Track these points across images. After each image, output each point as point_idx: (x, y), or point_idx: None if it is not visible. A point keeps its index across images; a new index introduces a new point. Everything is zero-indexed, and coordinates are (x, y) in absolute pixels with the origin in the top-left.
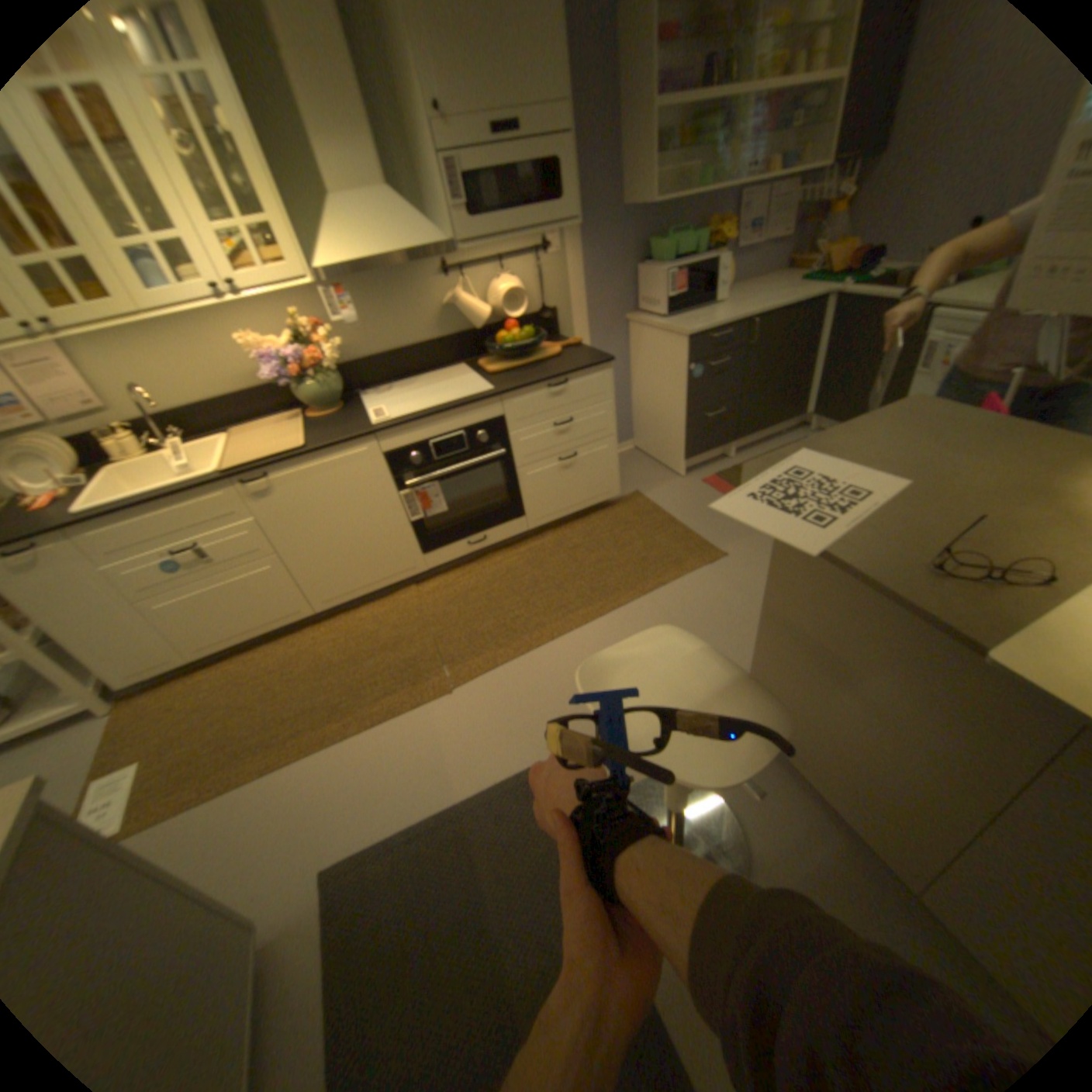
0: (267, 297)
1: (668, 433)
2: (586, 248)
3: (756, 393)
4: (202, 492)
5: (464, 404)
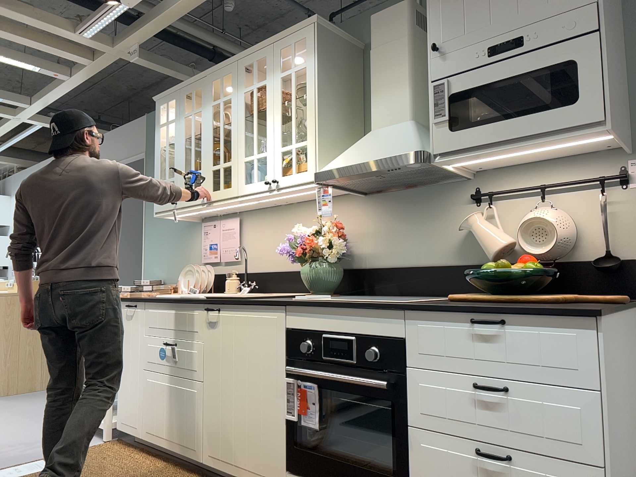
0: (335, 208)
1: None
2: None
3: None
4: (191, 307)
5: (361, 305)
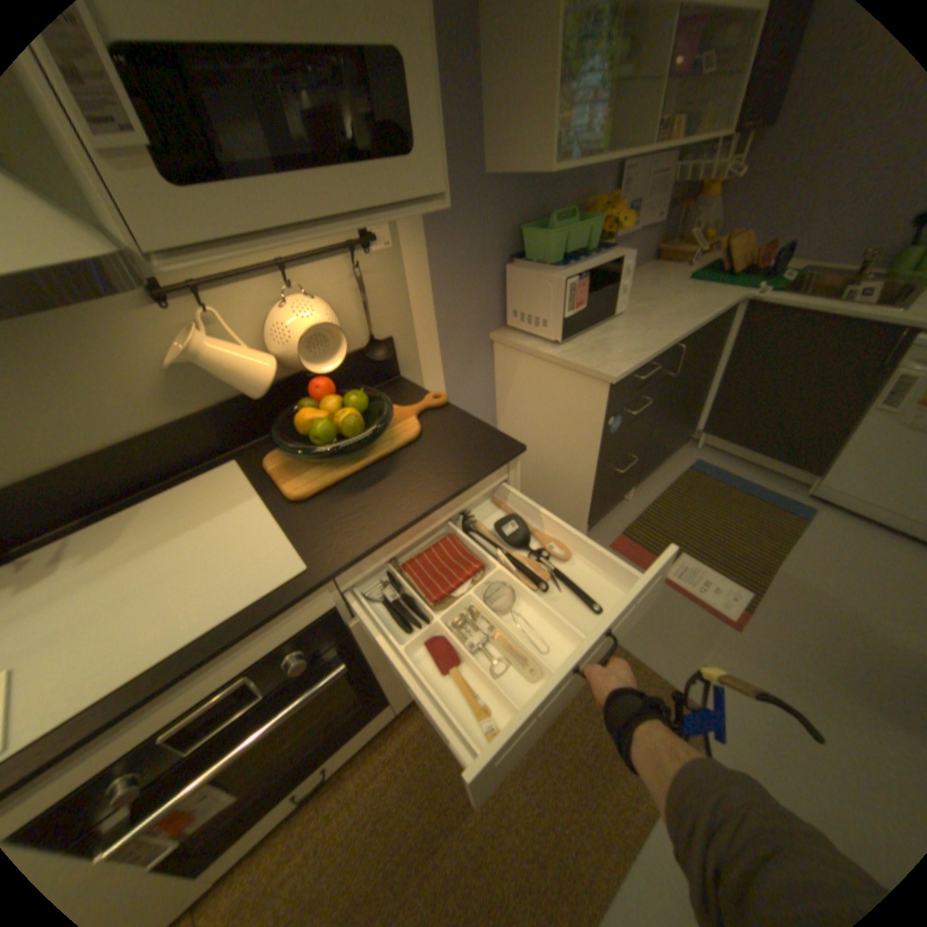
0: None
1: (561, 488)
2: (434, 240)
3: (663, 428)
4: None
5: (238, 638)
